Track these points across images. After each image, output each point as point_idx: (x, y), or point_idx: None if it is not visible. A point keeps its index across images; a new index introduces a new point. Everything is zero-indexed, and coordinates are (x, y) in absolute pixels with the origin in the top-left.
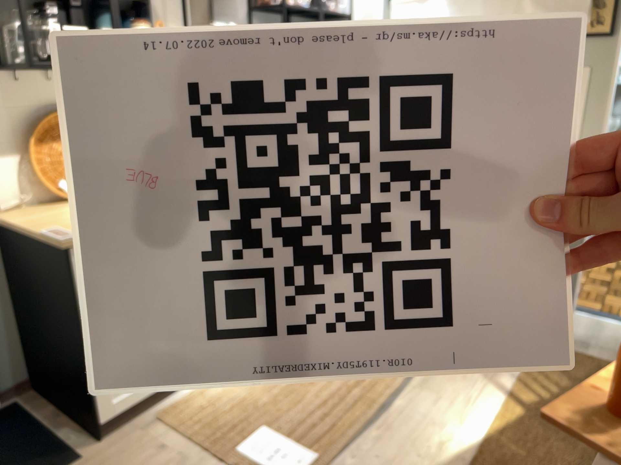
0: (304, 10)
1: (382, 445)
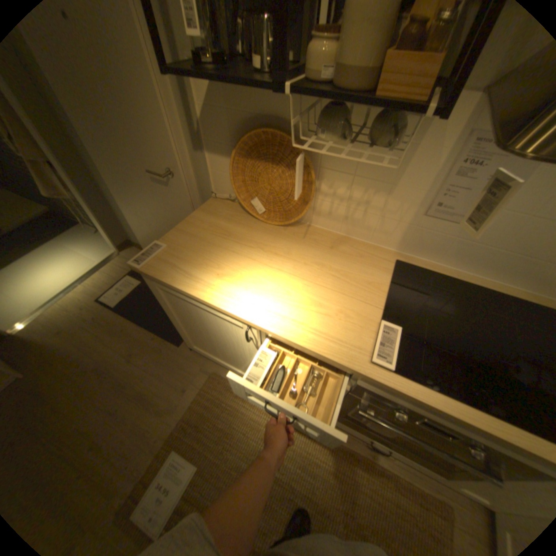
0: None
1: None
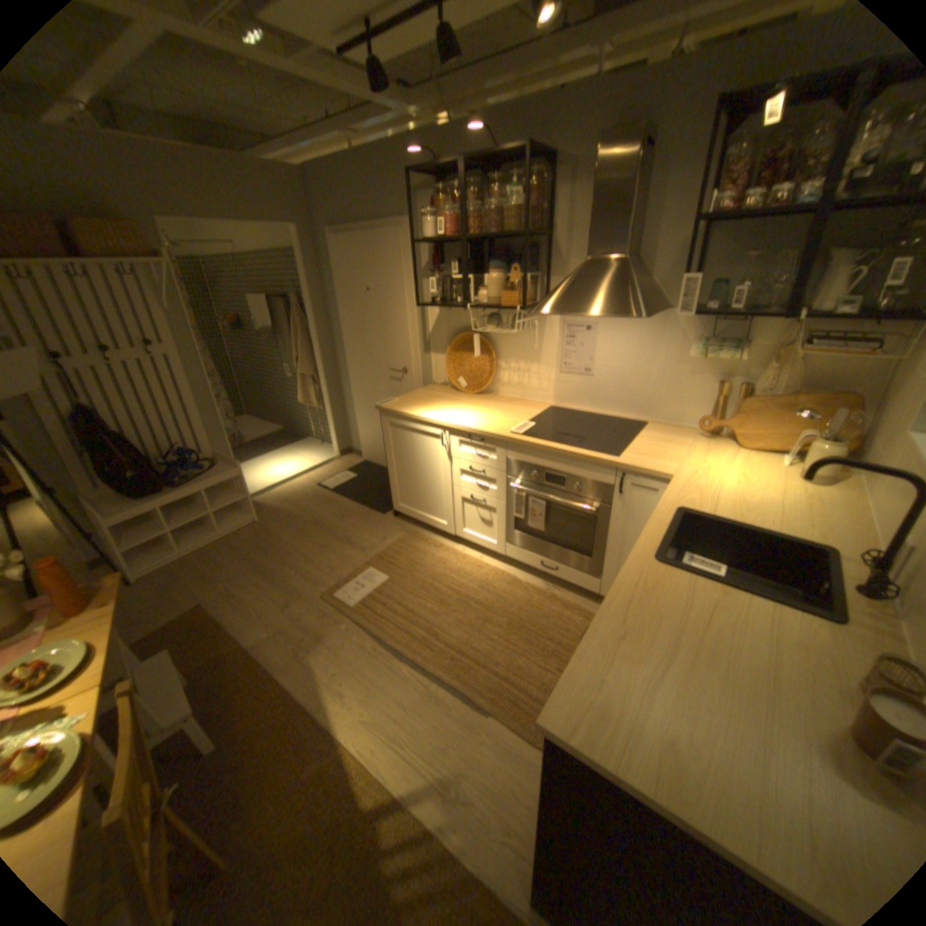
0: (769, 212)
1: (354, 649)
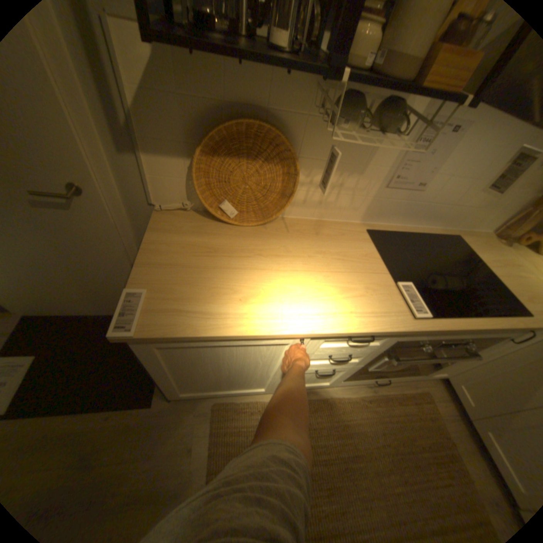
0: None
1: None
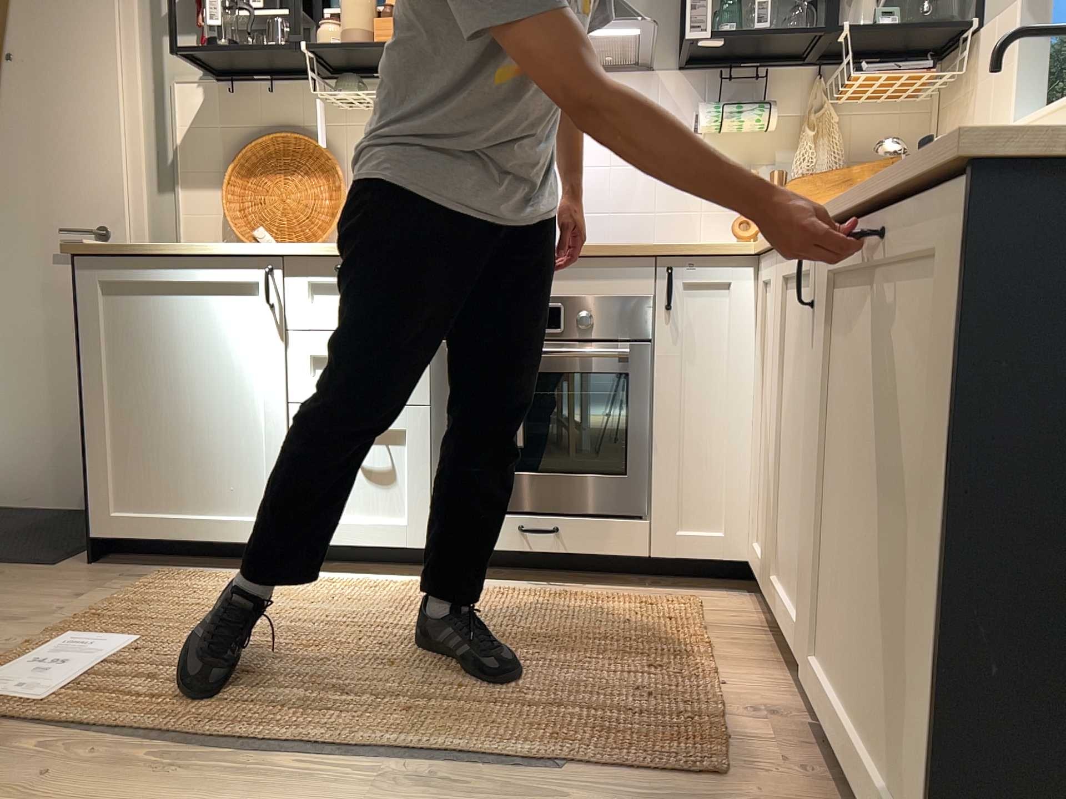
0: None
1: (97, 780)
